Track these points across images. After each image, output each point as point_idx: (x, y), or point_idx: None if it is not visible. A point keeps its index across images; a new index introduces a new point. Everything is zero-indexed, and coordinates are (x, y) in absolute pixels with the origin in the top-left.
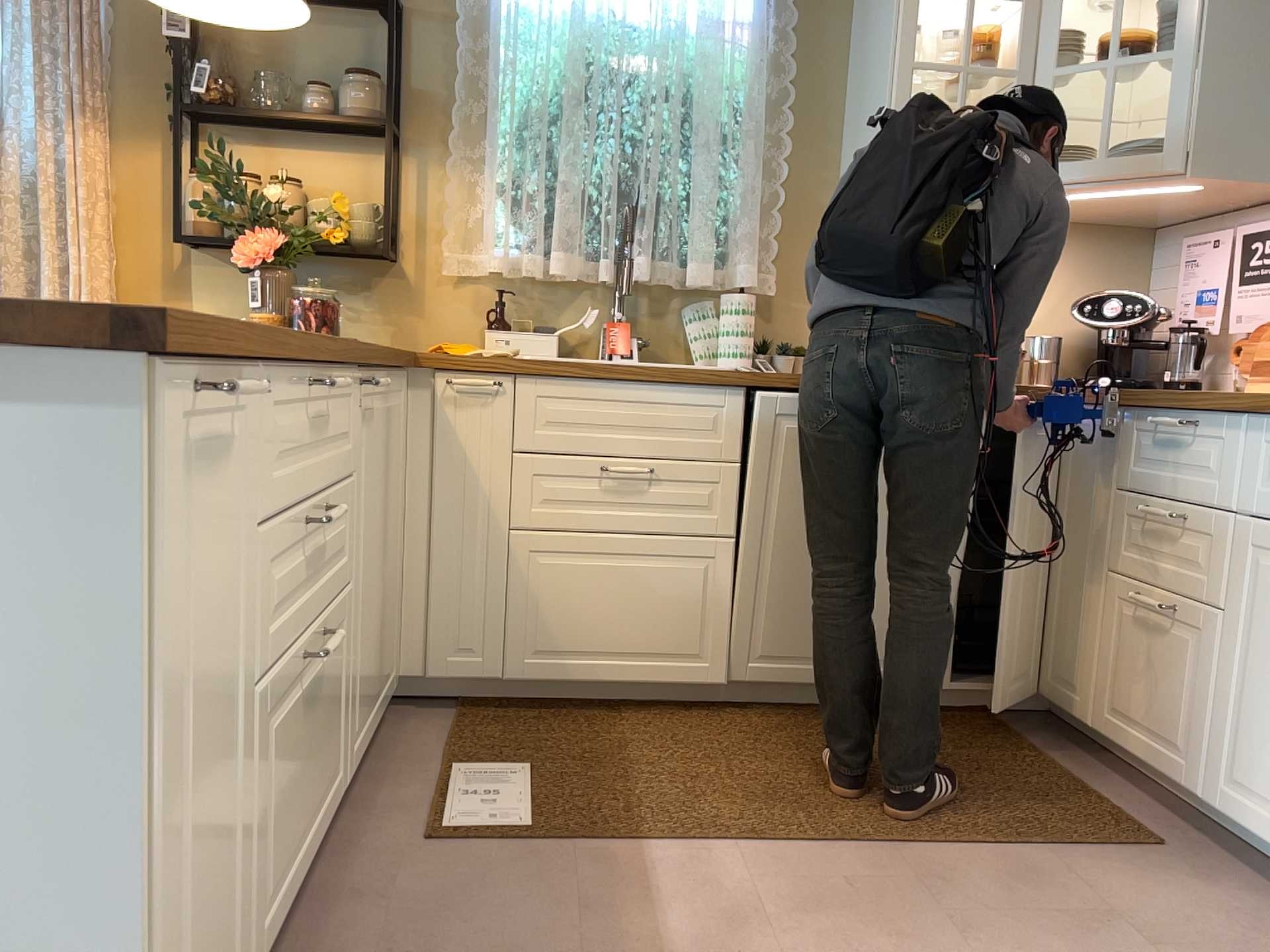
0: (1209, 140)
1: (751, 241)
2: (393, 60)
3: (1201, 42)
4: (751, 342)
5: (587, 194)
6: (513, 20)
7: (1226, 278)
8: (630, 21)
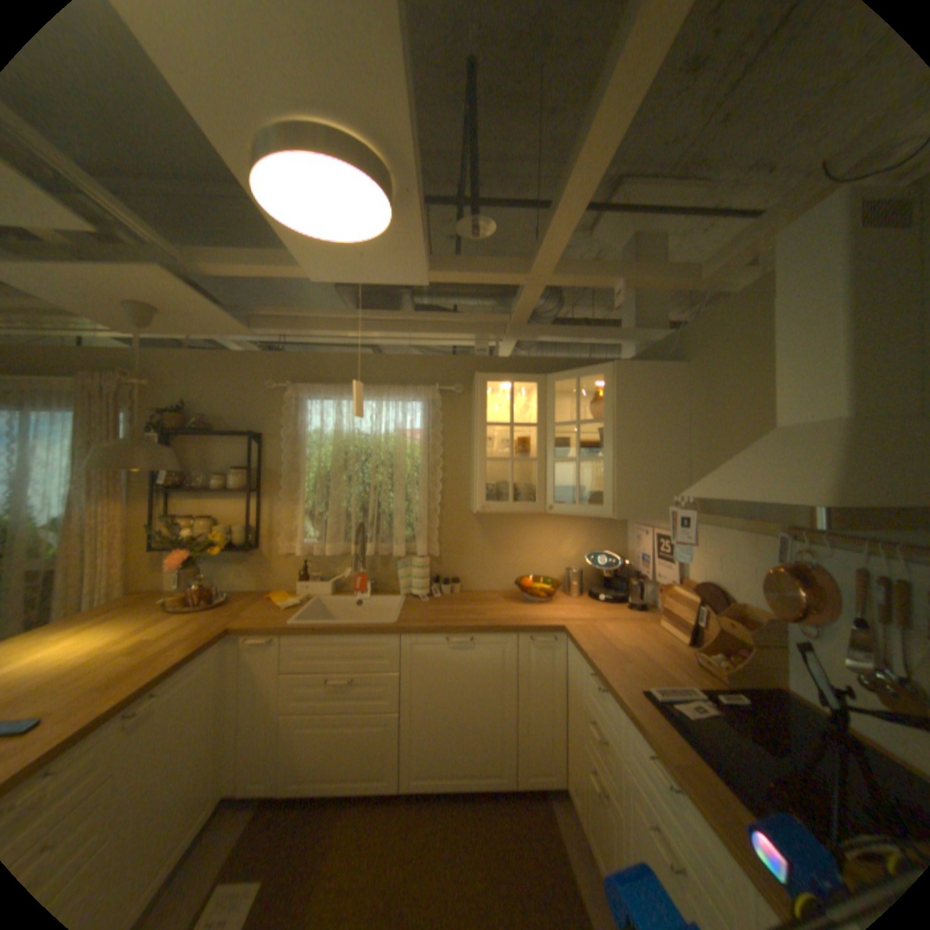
0: (624, 502)
1: (425, 532)
2: (250, 462)
3: (616, 453)
4: (426, 583)
5: (344, 516)
6: (308, 439)
7: (652, 553)
8: (365, 433)
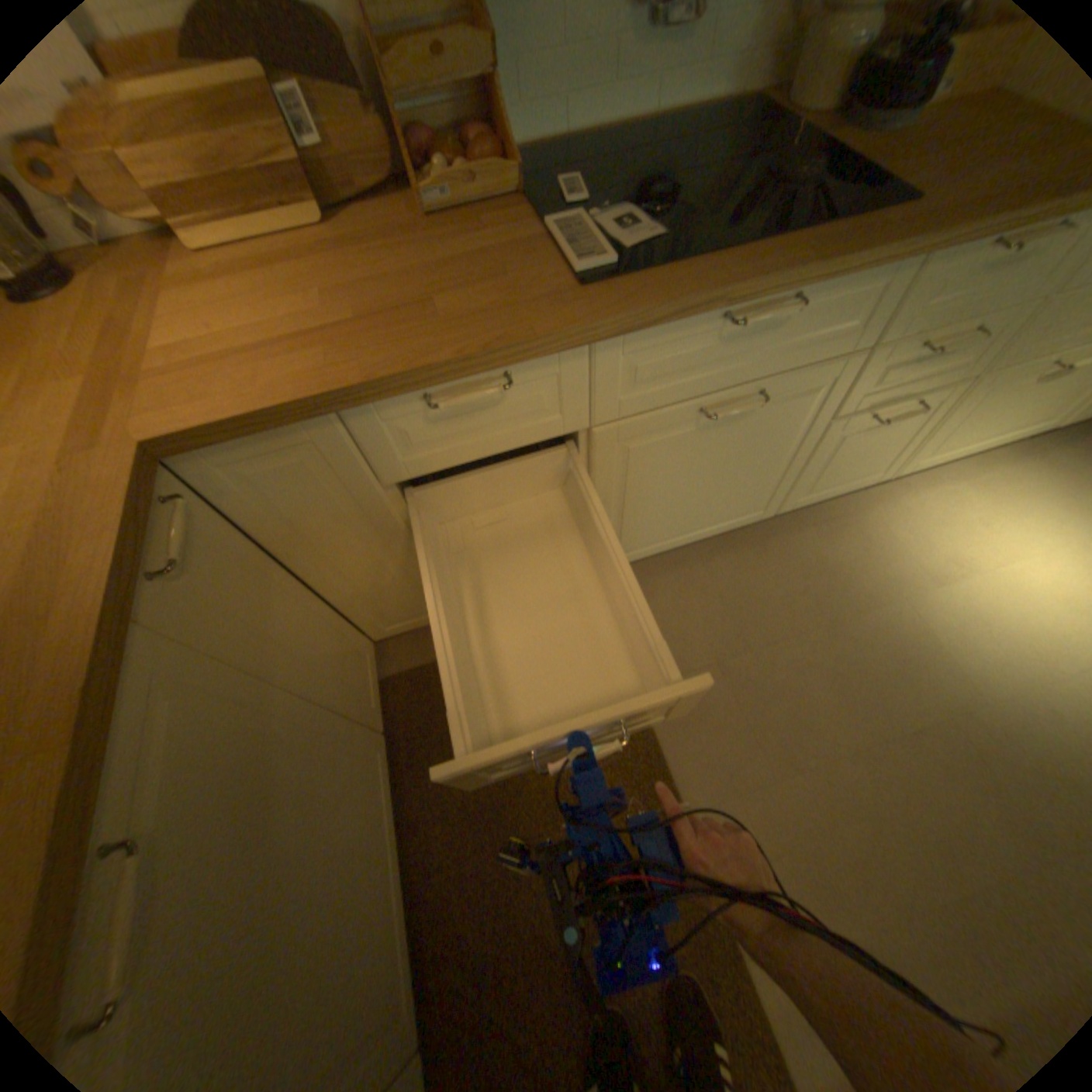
0: None
1: None
2: None
3: None
4: None
5: None
6: None
7: None
8: None
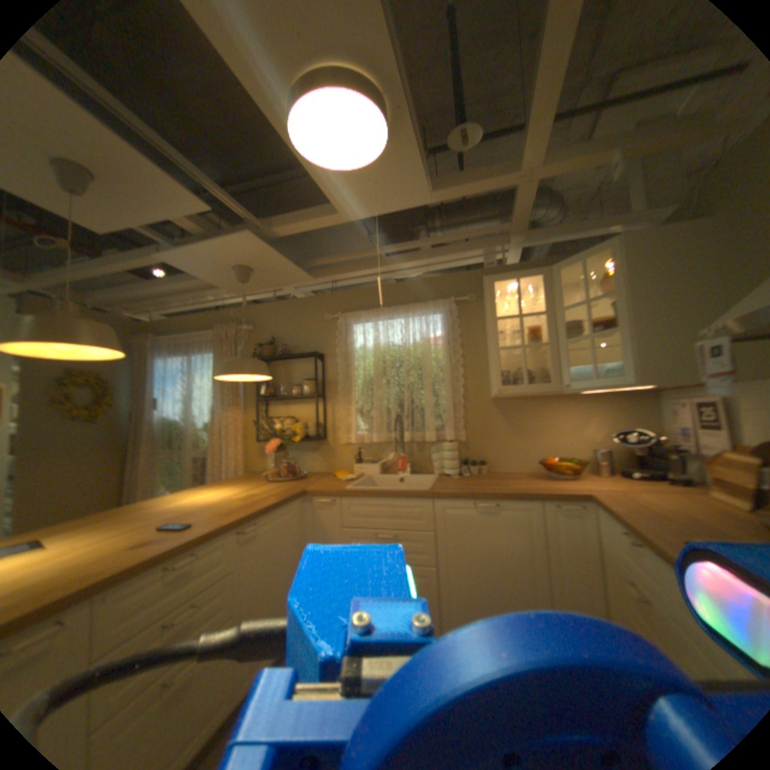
0: (648, 367)
1: (453, 420)
2: (316, 374)
3: (634, 321)
4: (456, 463)
5: (385, 410)
6: (355, 353)
7: (692, 424)
8: (397, 344)
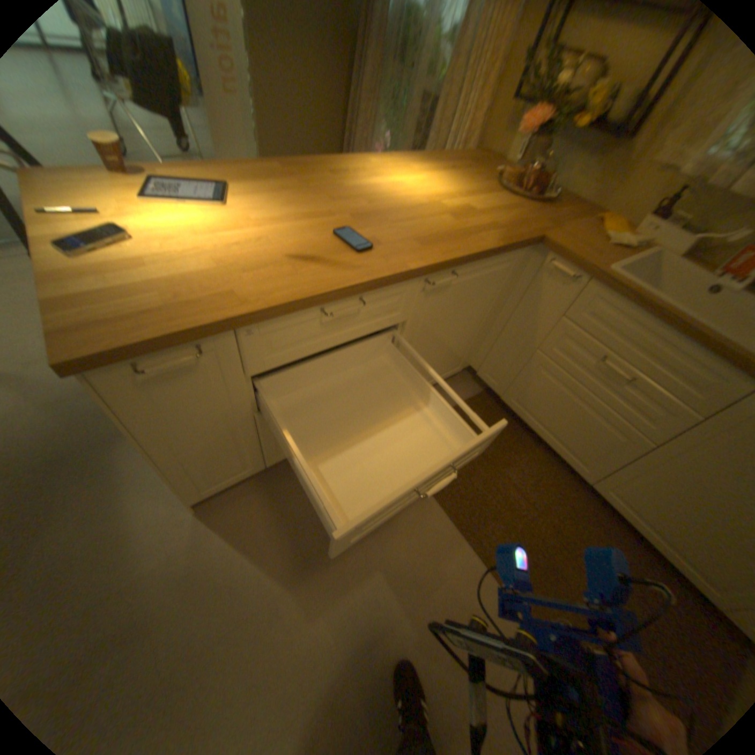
0: None
1: None
2: None
3: None
4: None
5: None
6: None
7: None
8: None
